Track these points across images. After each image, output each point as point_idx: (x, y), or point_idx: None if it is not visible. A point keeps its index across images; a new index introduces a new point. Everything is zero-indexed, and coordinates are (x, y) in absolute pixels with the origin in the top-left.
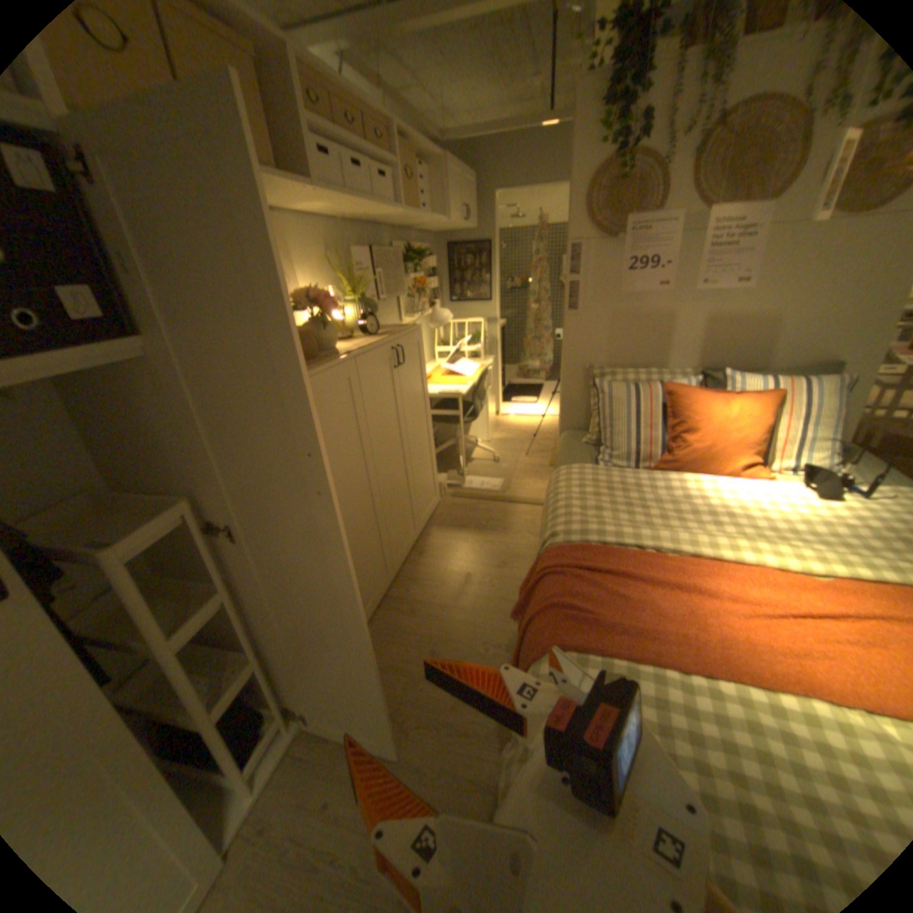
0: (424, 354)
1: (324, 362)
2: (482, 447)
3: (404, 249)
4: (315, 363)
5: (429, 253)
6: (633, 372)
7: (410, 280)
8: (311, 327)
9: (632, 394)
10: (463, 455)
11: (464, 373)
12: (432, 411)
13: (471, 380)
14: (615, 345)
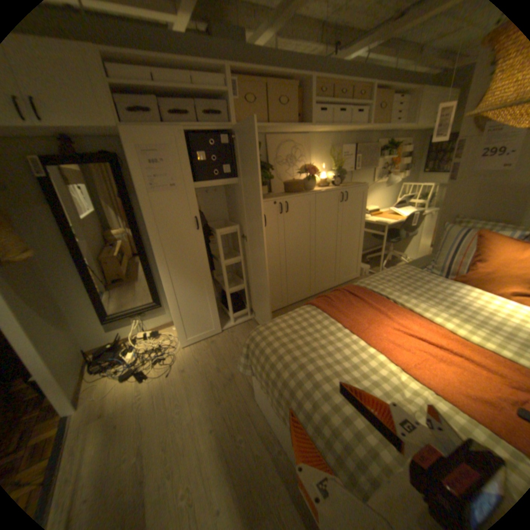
0: (366, 199)
1: (298, 194)
2: (403, 261)
3: (387, 143)
4: (295, 194)
5: (409, 144)
6: (483, 223)
7: (387, 160)
8: (302, 180)
9: (463, 234)
10: (382, 258)
11: (402, 215)
12: (371, 231)
13: (402, 219)
14: (480, 205)
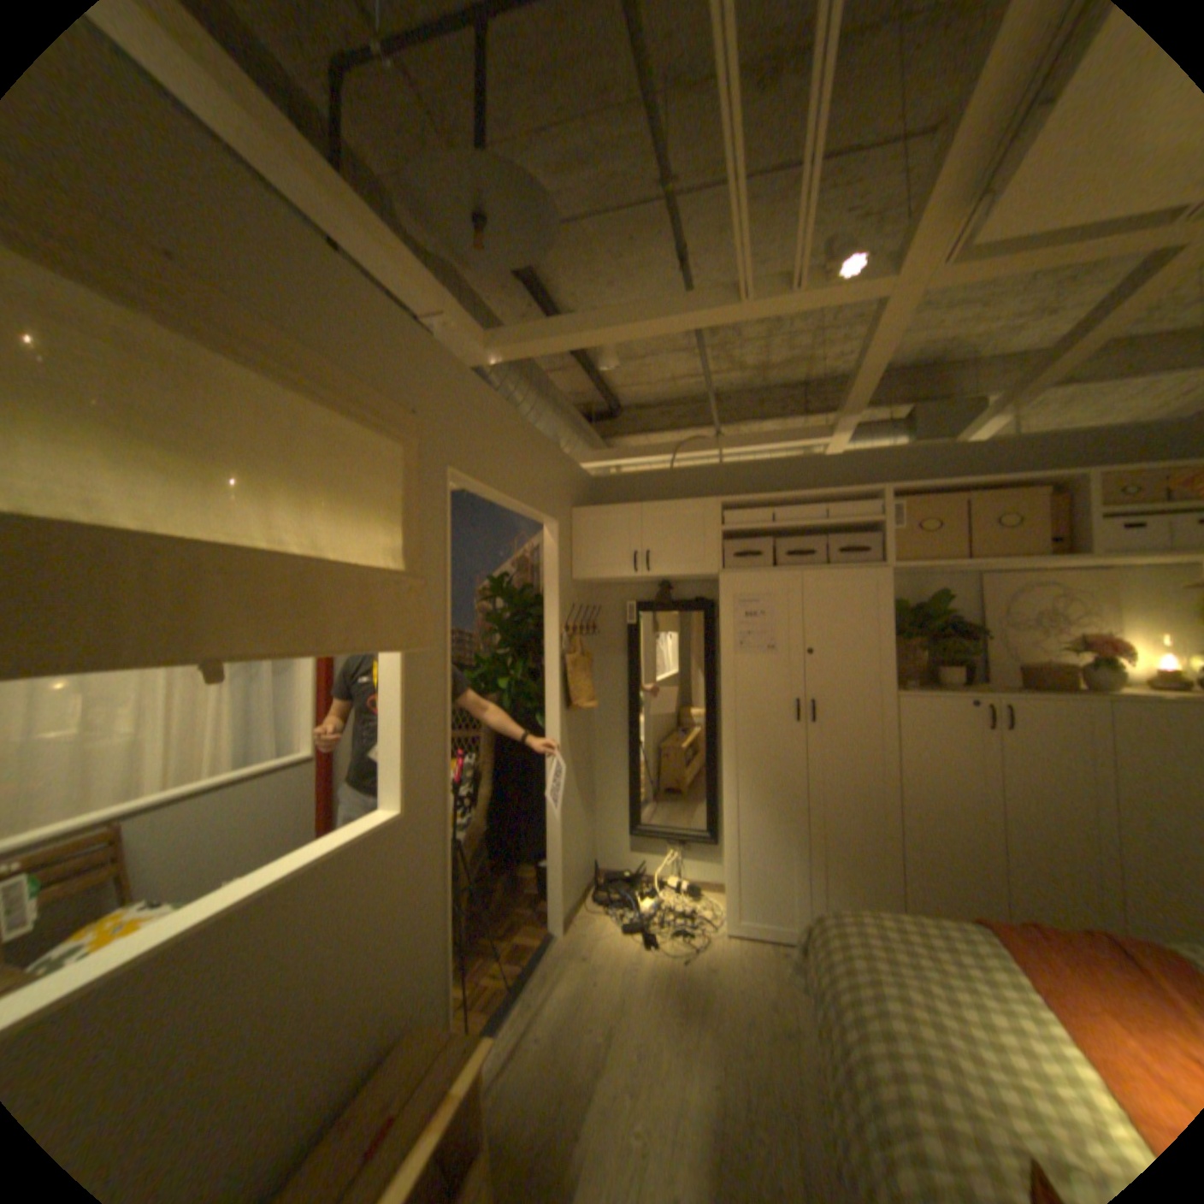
0: None
1: (1051, 697)
2: None
3: None
4: (1041, 696)
5: None
6: None
7: None
8: (1073, 669)
9: None
10: None
11: None
12: None
13: None
14: None
